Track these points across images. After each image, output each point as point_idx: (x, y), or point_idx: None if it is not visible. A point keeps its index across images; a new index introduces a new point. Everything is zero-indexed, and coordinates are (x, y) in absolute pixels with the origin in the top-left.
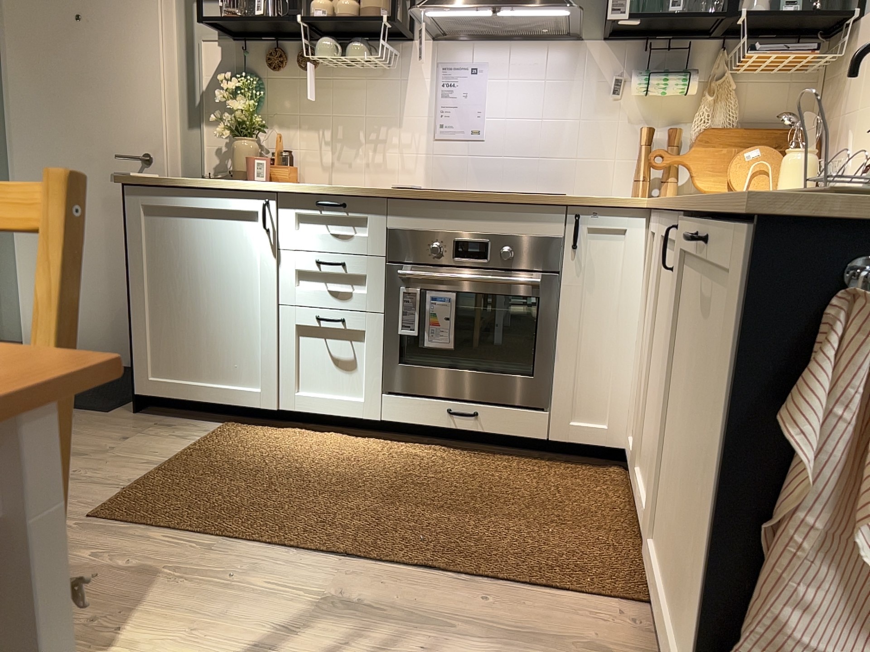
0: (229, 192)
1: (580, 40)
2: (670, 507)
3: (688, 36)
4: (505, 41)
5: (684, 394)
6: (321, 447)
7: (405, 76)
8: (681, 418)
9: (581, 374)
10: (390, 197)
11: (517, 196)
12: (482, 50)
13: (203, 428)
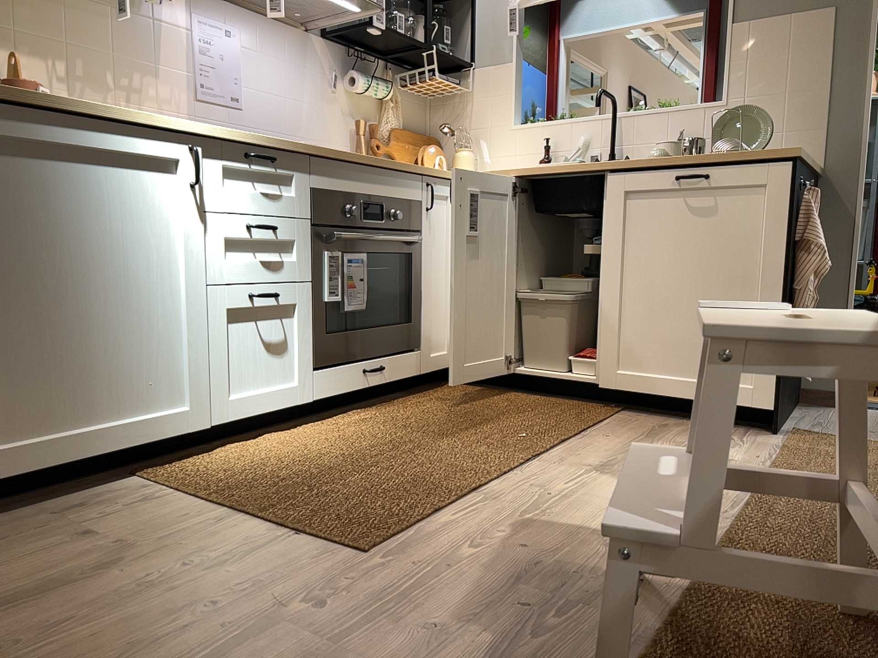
0: (141, 128)
1: (308, 32)
2: (642, 337)
3: (374, 53)
4: (243, 12)
5: (645, 268)
6: (294, 442)
7: (161, 19)
8: (644, 282)
9: (432, 312)
10: (315, 155)
11: (400, 162)
12: (236, 15)
13: (140, 485)
